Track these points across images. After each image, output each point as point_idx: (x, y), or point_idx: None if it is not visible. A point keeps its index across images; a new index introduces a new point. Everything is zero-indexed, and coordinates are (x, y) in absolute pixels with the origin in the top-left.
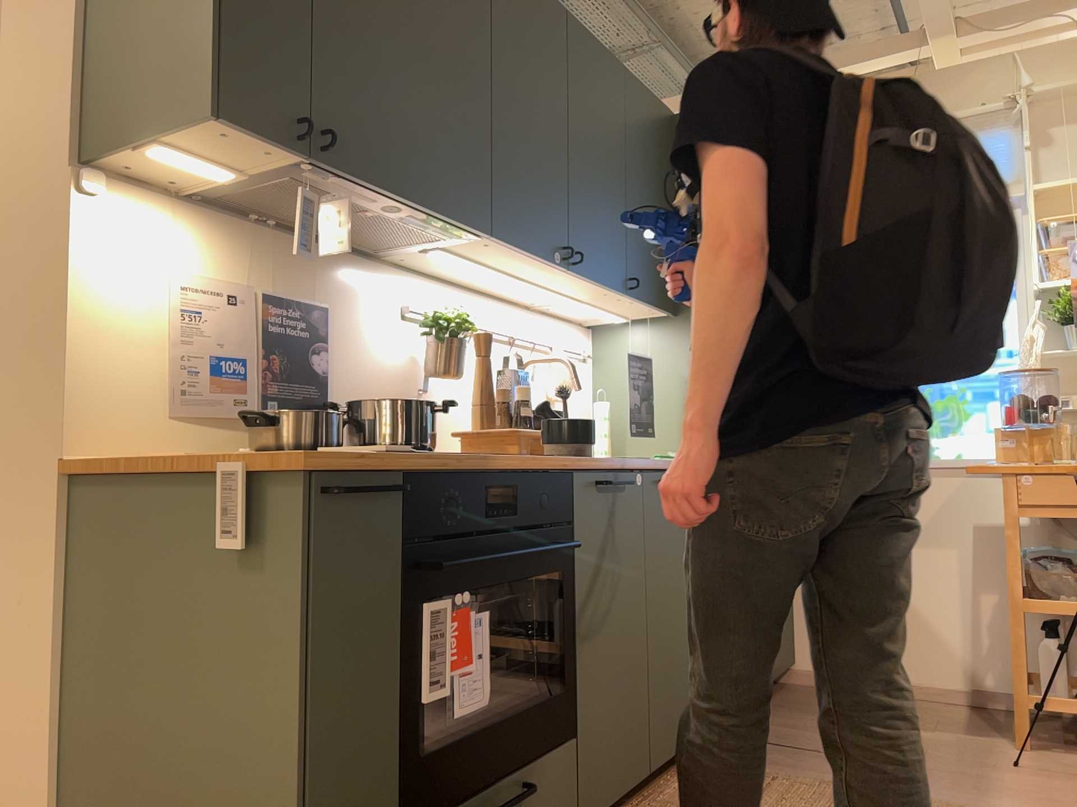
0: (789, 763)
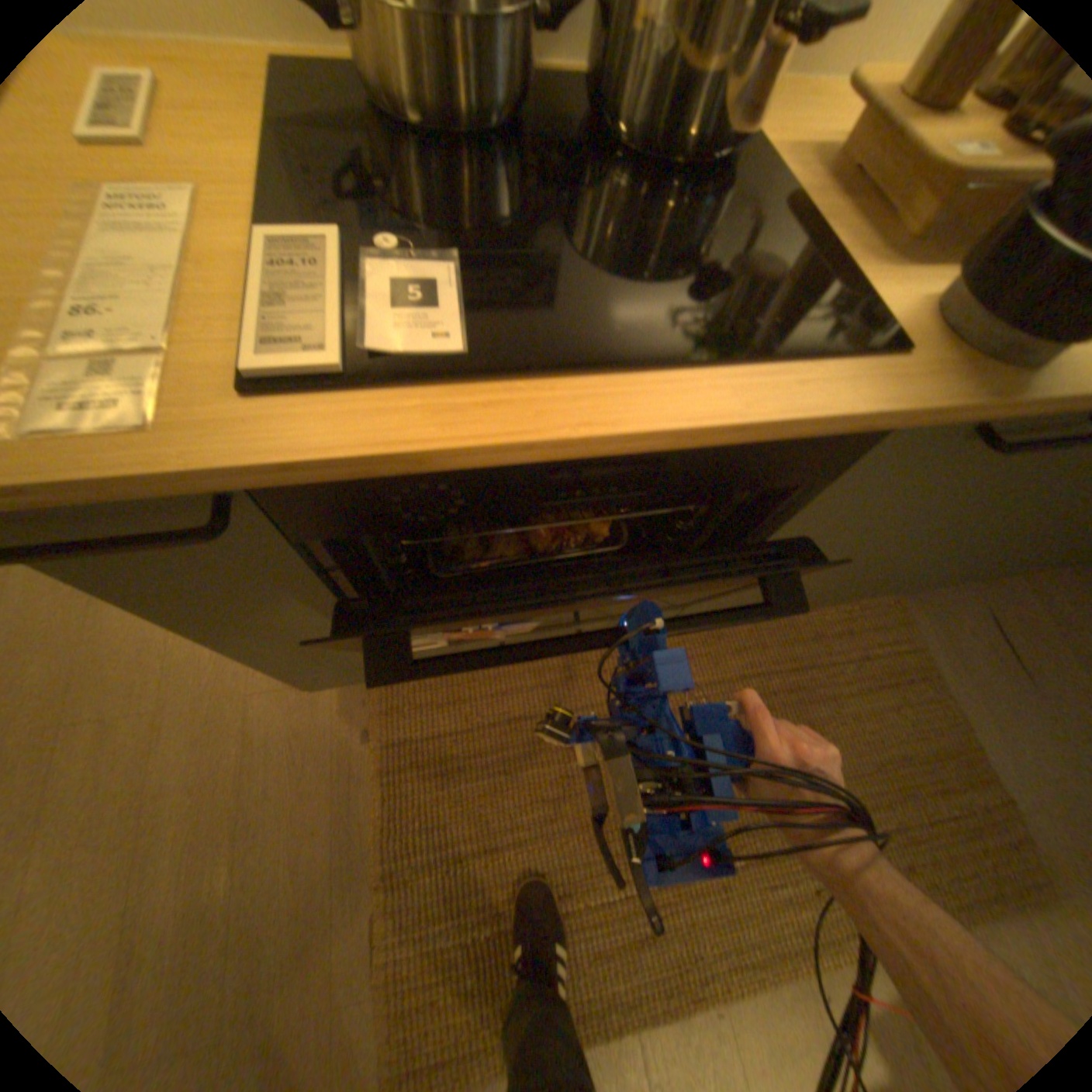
0: (976, 666)
